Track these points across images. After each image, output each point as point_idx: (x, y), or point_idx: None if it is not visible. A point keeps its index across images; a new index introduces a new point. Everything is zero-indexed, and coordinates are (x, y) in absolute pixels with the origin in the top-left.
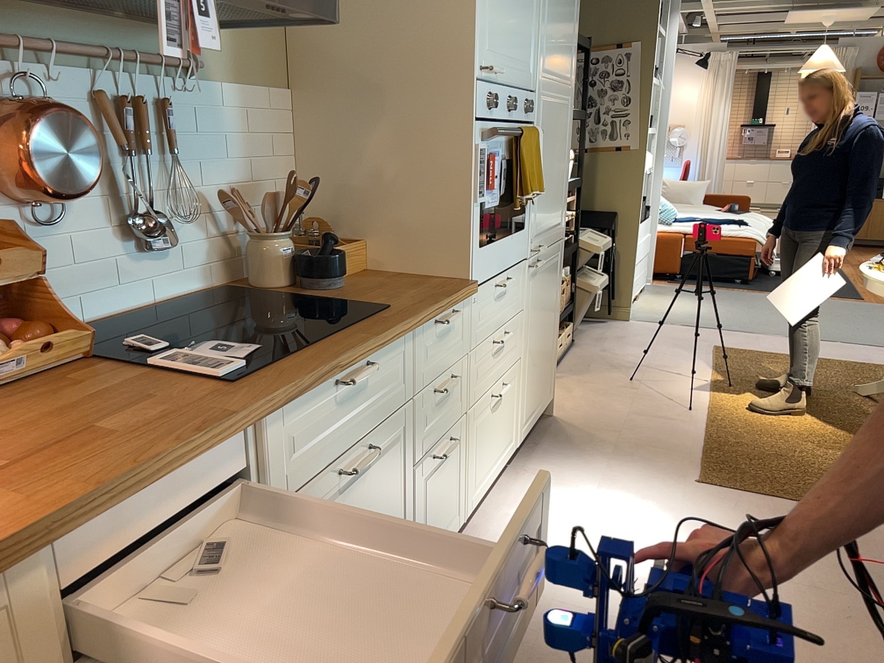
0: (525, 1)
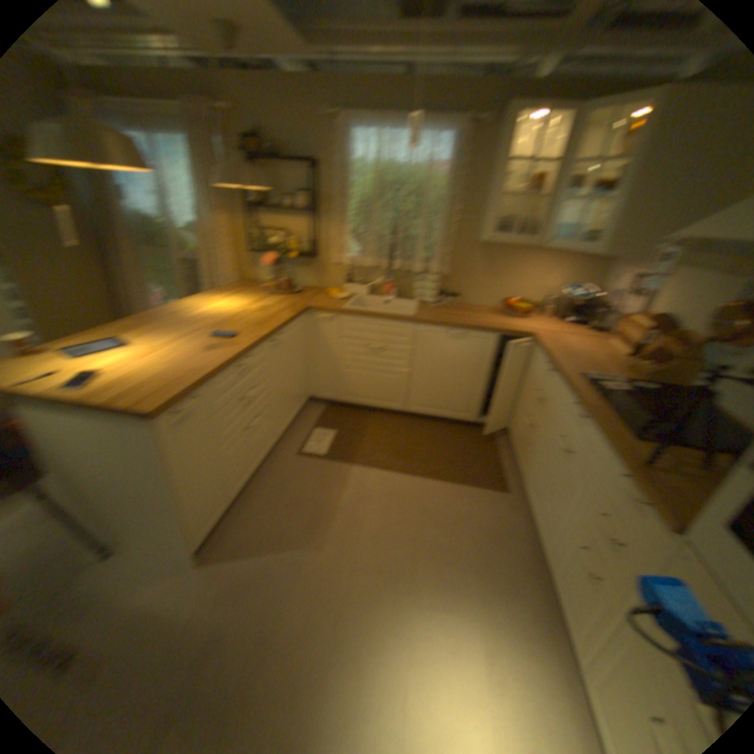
0: None
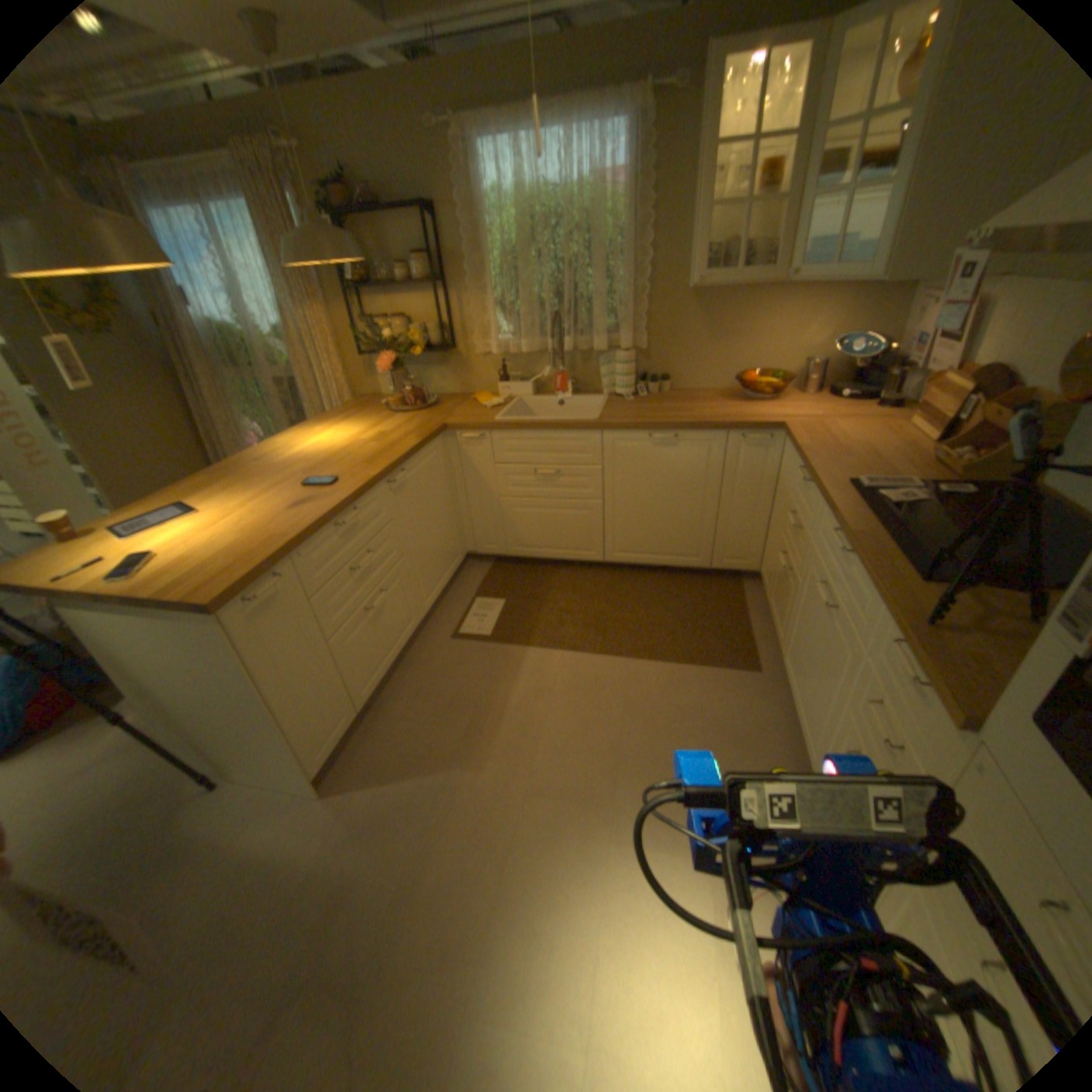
0: None
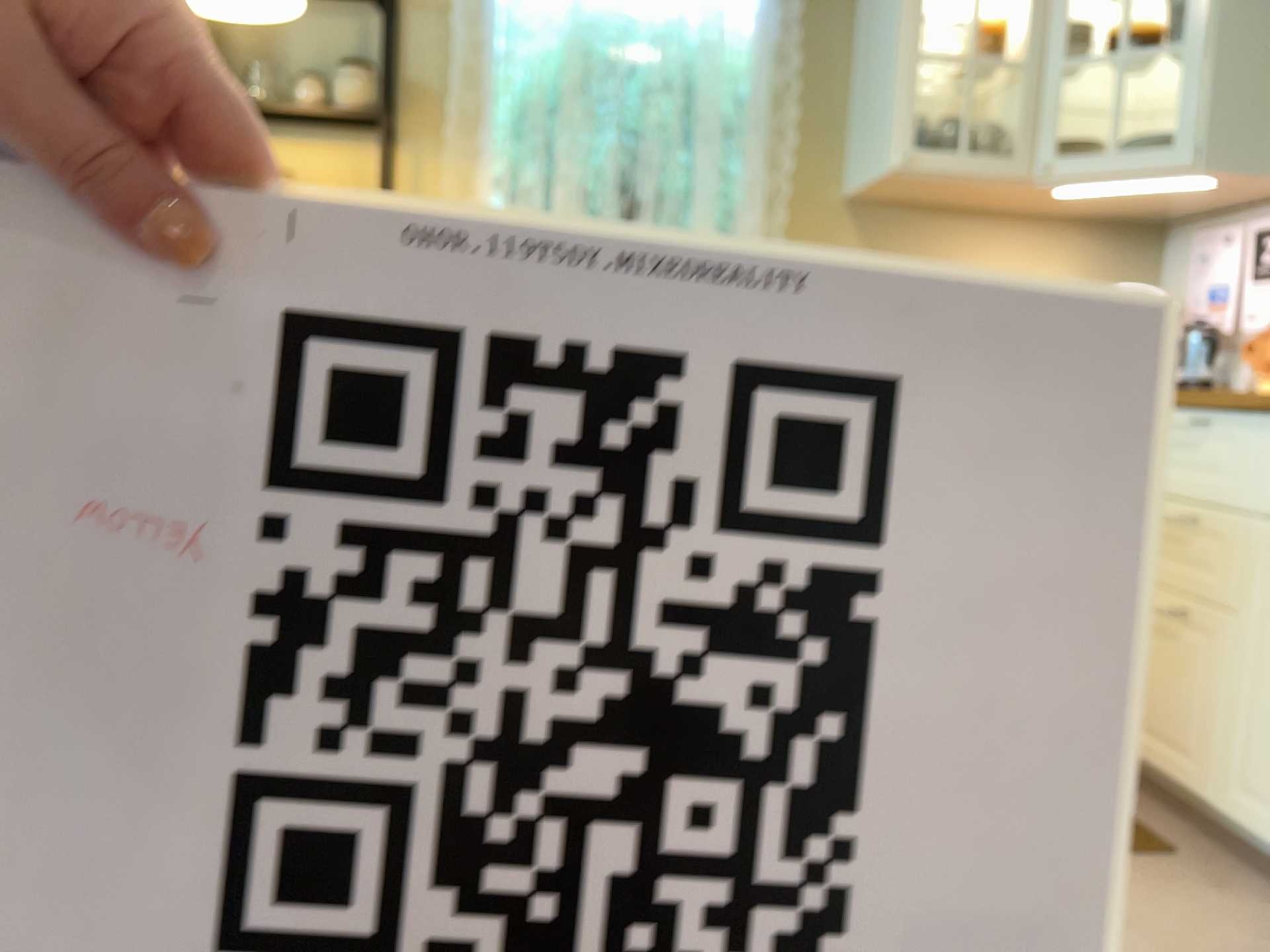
0: None
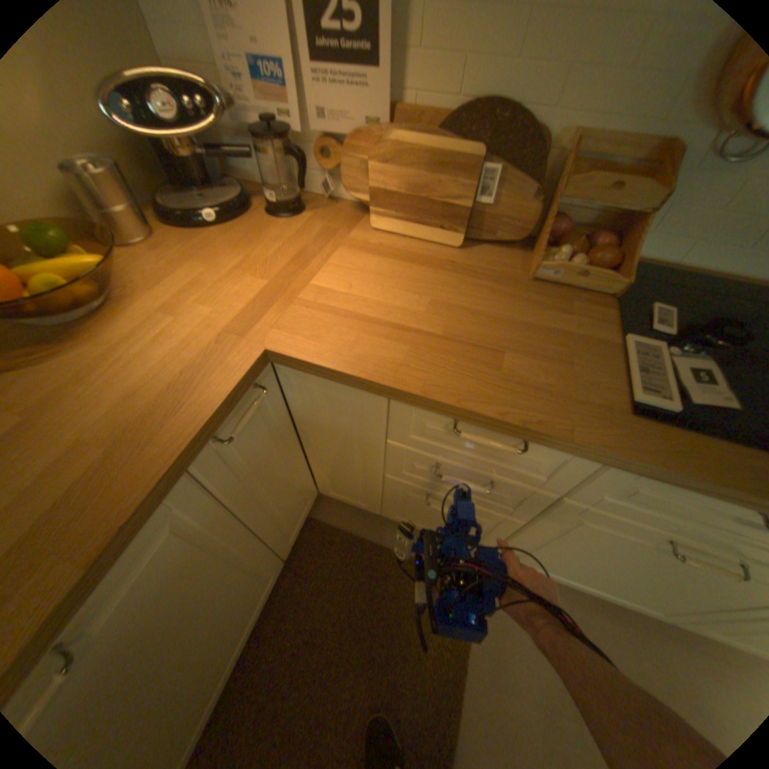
0: None
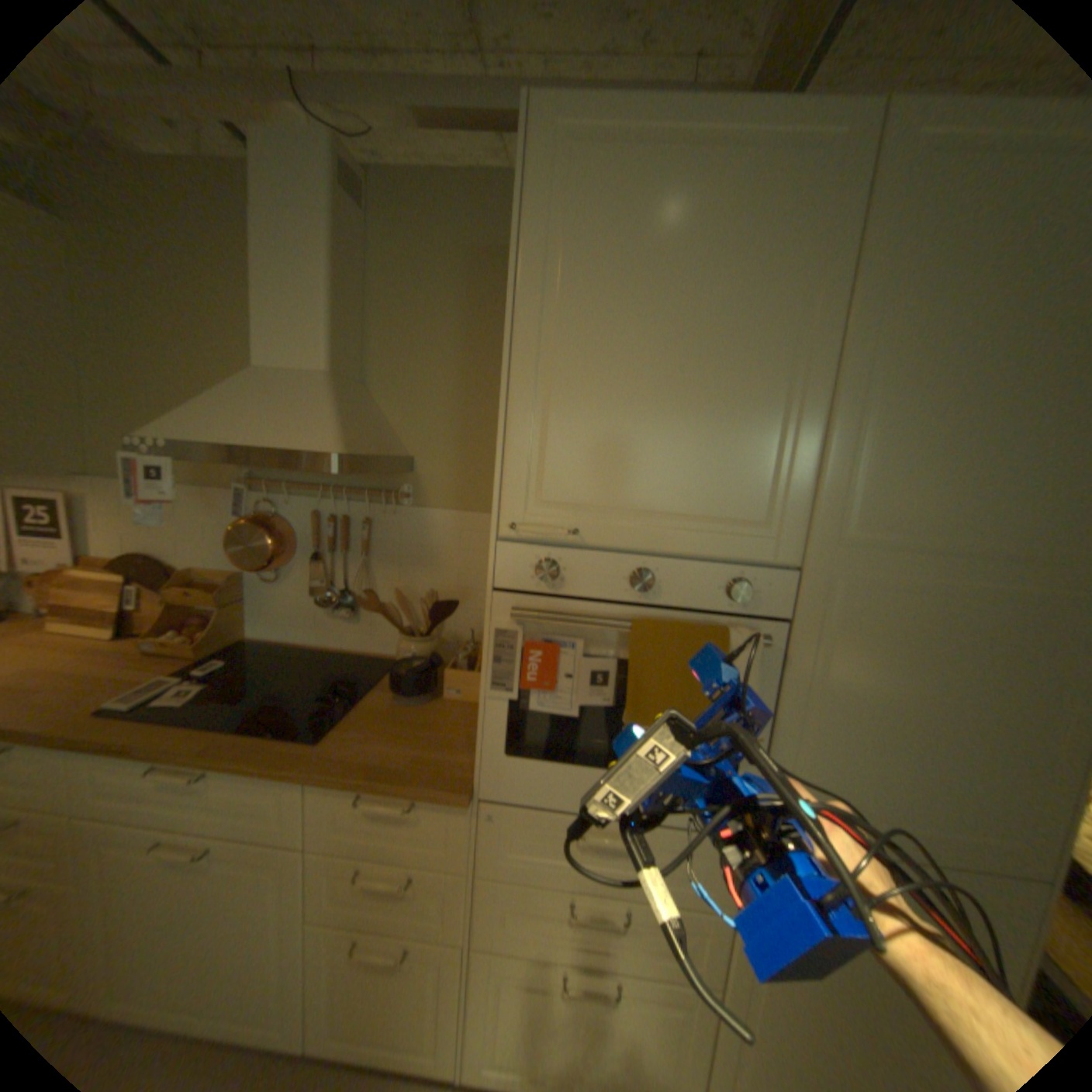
0: (725, 410)
